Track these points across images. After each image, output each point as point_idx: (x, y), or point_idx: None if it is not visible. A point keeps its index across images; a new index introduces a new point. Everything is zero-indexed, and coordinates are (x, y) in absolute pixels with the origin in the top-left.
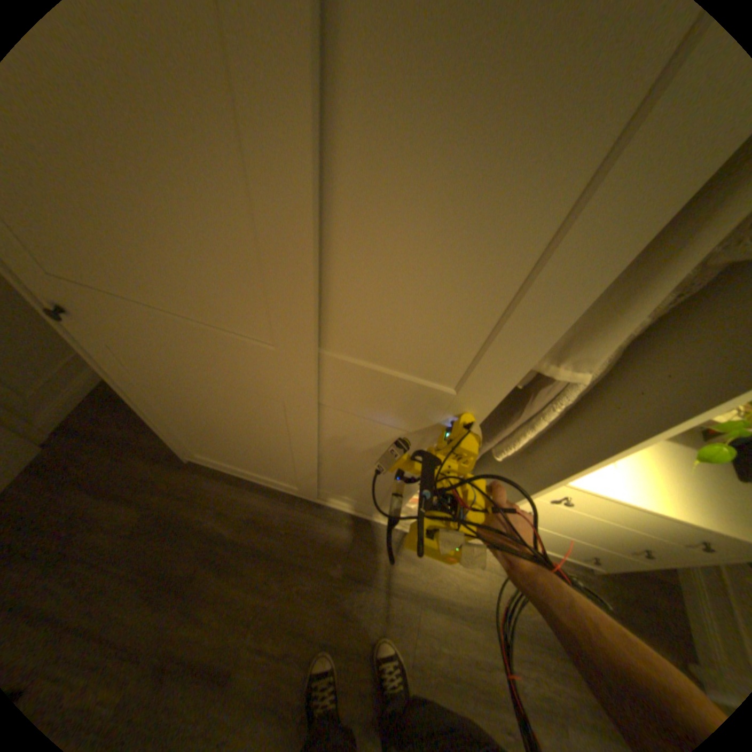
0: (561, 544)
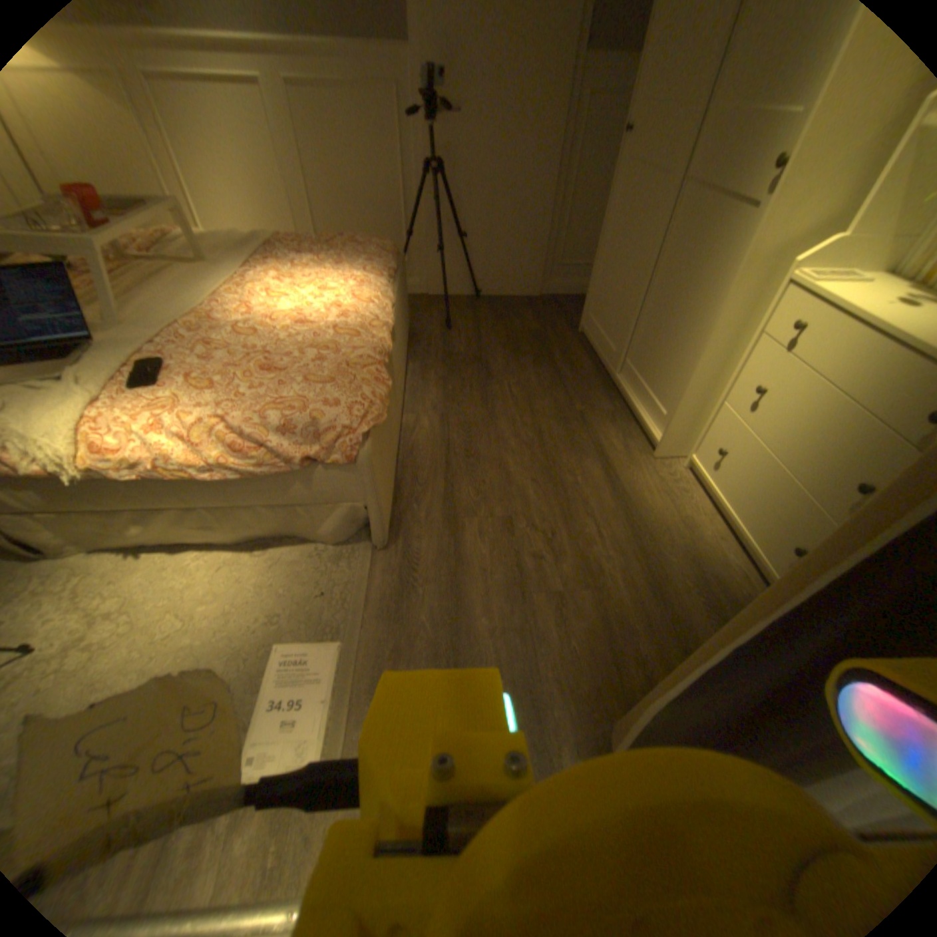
0: (776, 501)
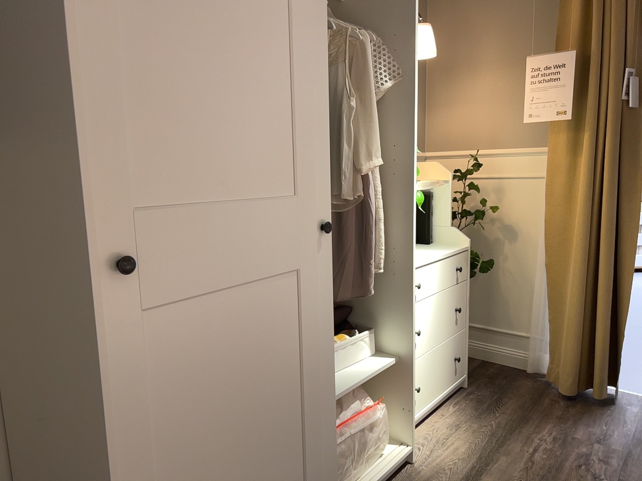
0: (441, 364)
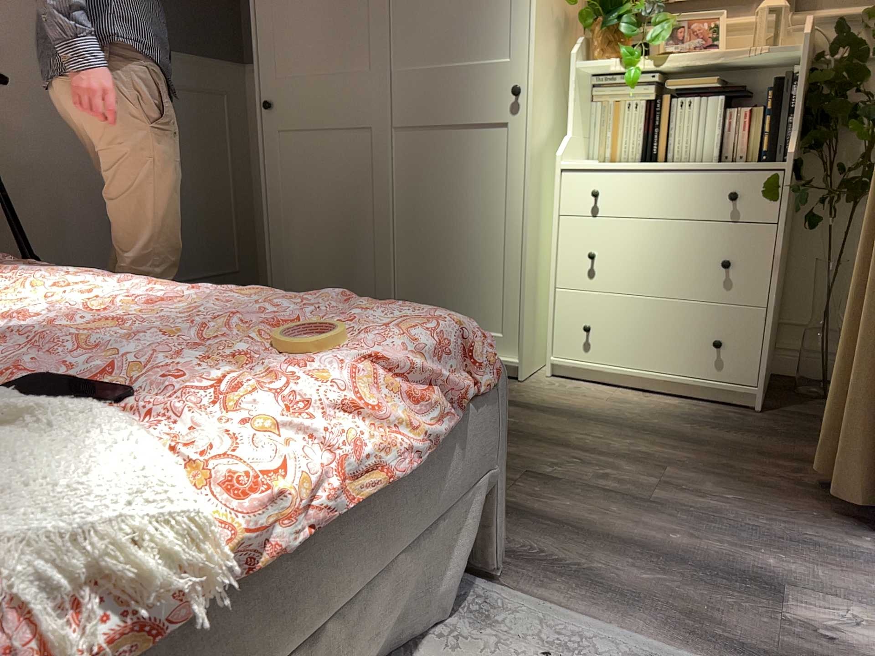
0: (666, 329)
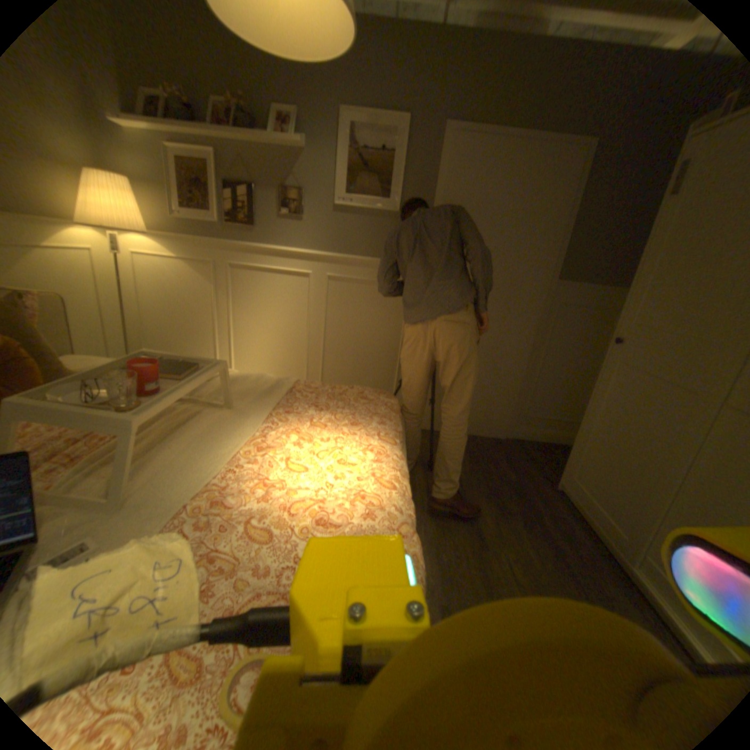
0: None
